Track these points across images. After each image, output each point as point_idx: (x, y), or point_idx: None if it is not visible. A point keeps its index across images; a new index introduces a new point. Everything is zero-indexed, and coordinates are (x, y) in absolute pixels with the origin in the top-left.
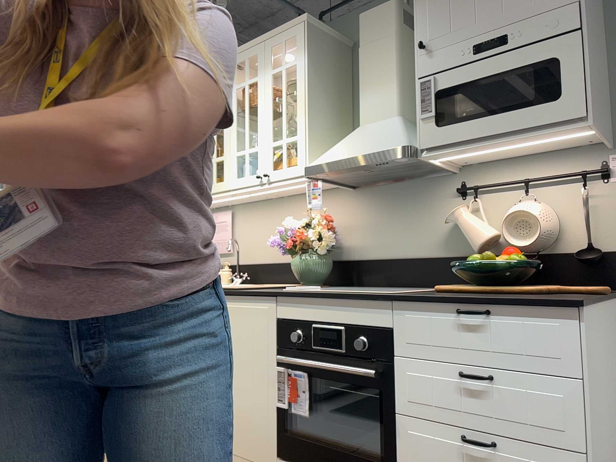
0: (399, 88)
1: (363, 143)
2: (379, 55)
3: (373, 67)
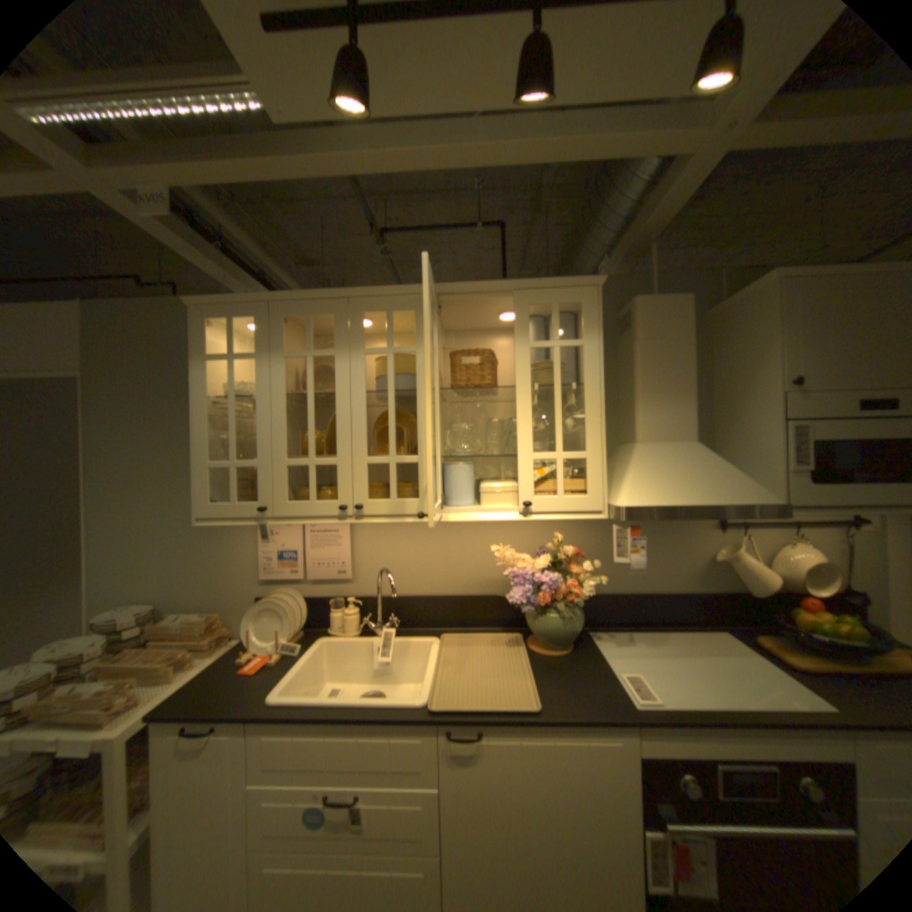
0: (698, 407)
1: (697, 483)
2: (672, 358)
3: (663, 371)
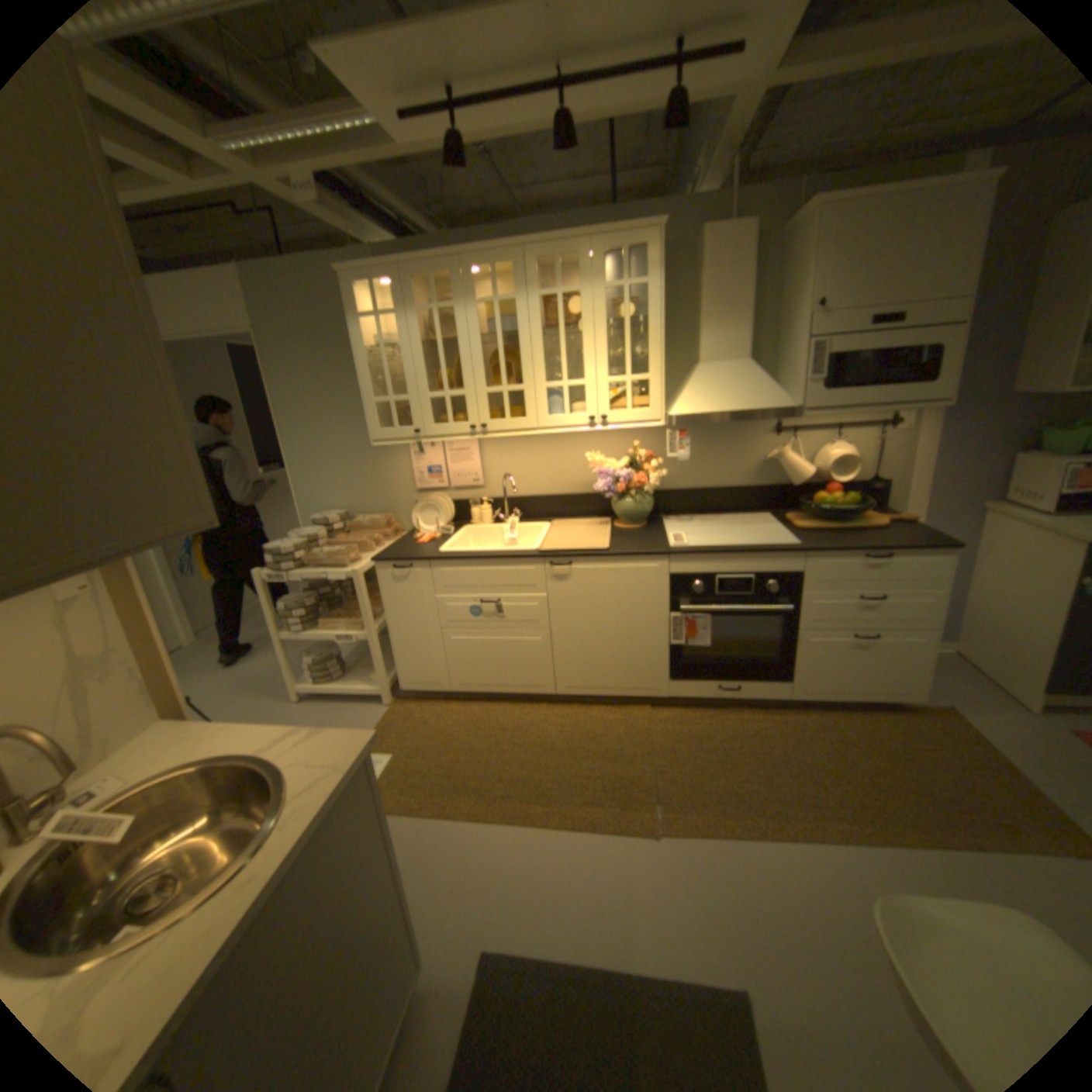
0: (753, 328)
1: (736, 394)
2: (733, 284)
3: (725, 297)
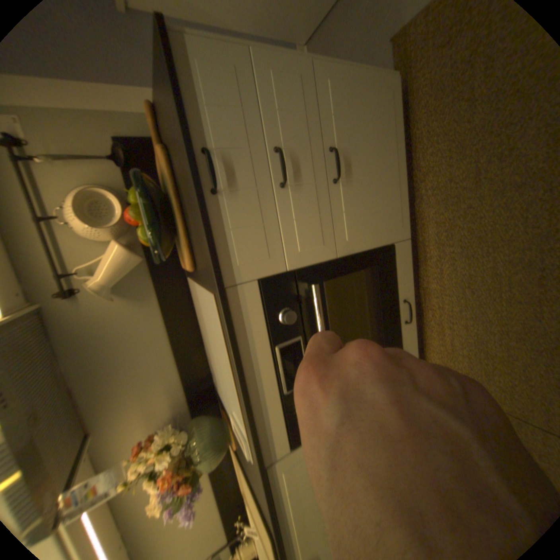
0: None
1: None
2: None
3: None
